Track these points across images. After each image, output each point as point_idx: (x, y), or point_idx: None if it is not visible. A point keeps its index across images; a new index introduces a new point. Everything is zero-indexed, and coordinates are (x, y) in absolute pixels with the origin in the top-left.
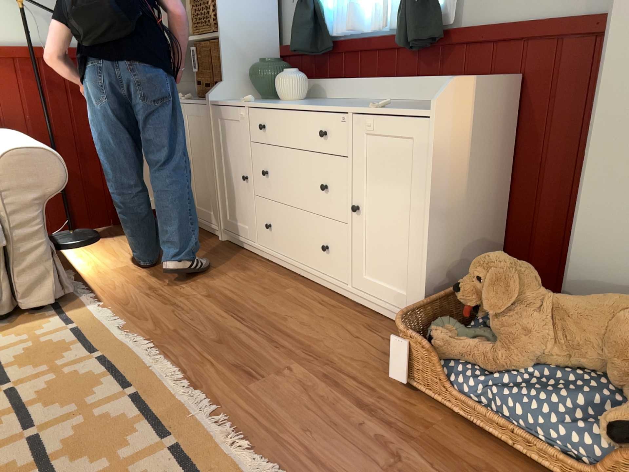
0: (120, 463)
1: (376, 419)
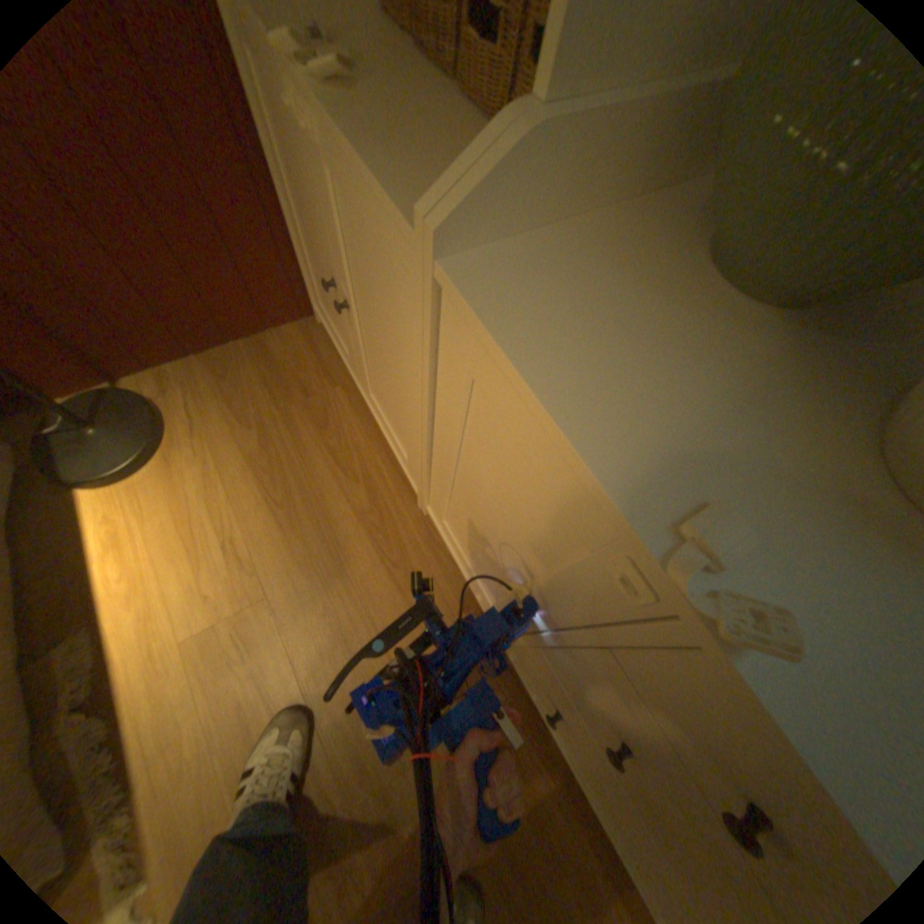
0: None
1: None
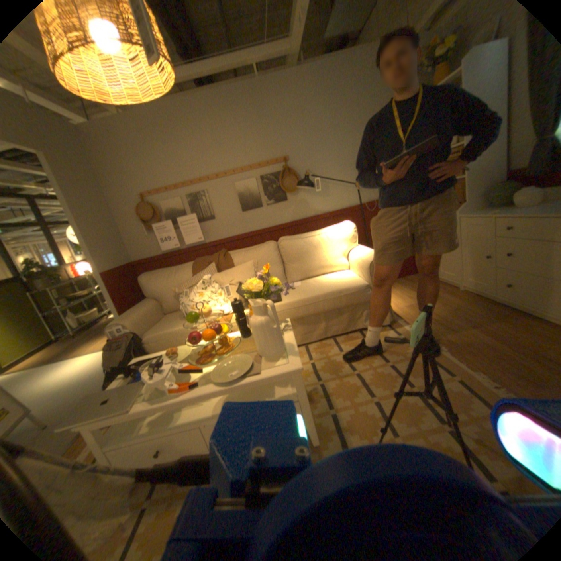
0: (474, 419)
1: None
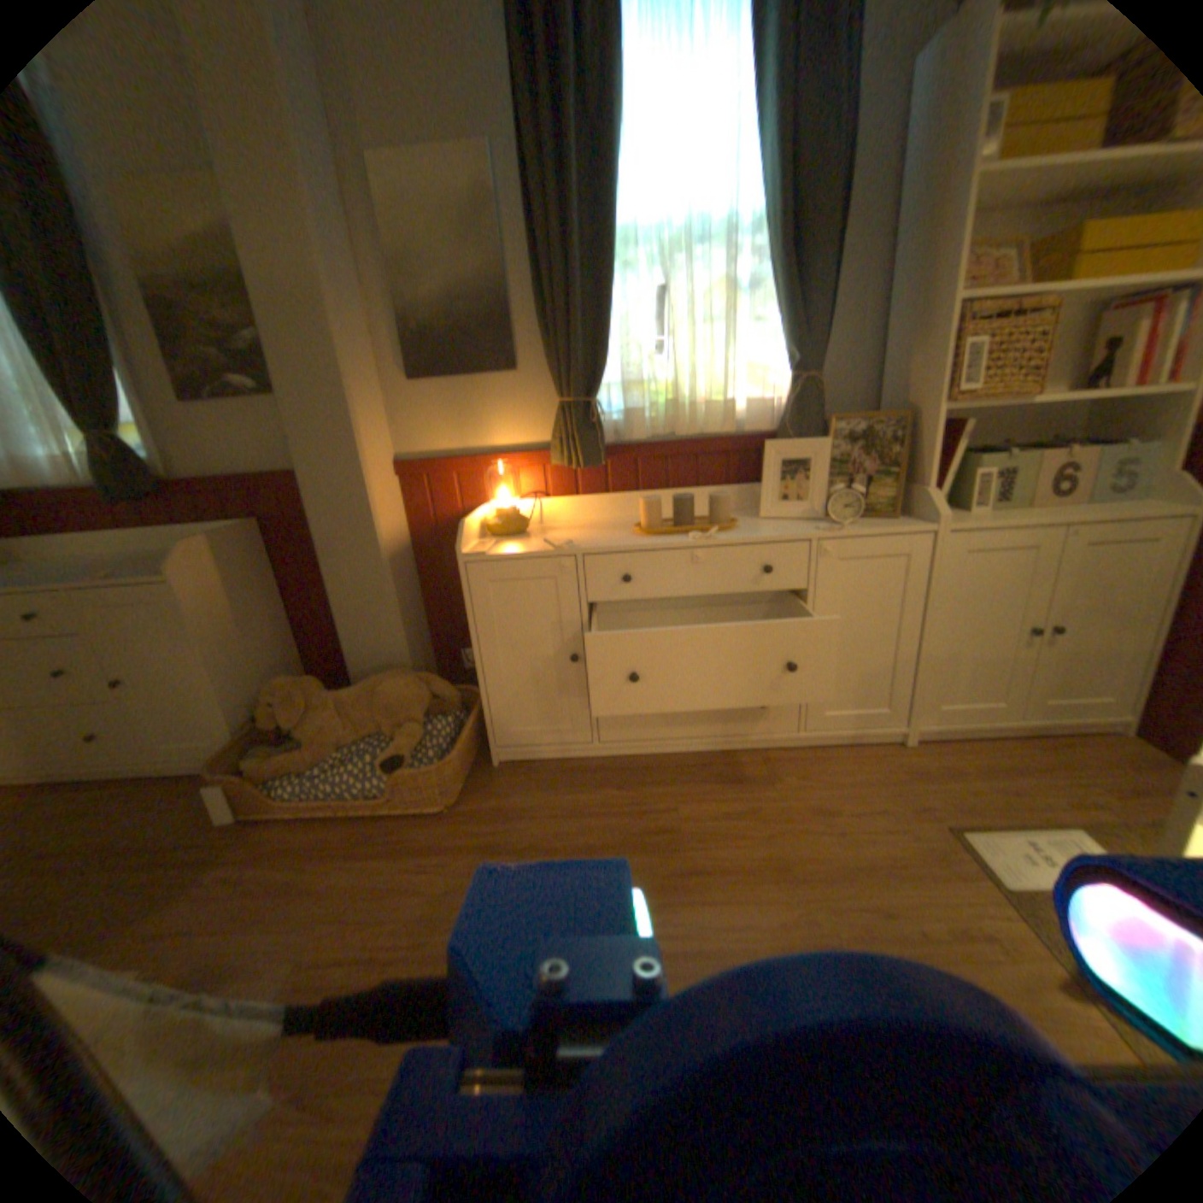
0: None
1: (210, 868)
